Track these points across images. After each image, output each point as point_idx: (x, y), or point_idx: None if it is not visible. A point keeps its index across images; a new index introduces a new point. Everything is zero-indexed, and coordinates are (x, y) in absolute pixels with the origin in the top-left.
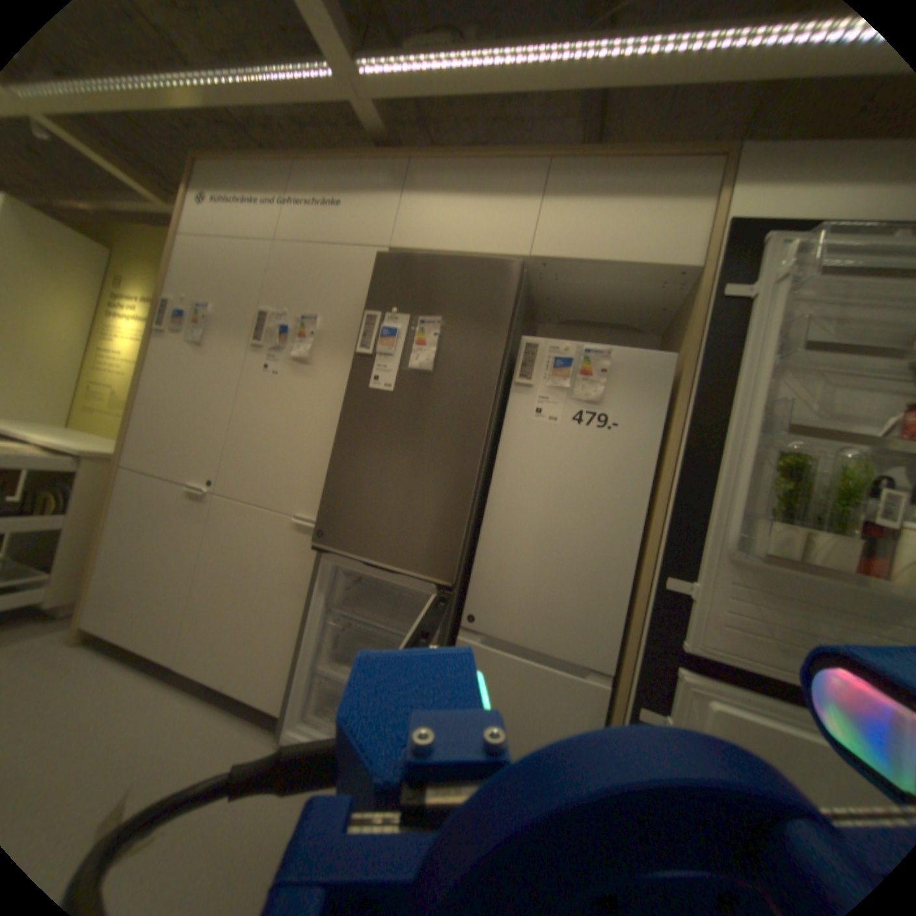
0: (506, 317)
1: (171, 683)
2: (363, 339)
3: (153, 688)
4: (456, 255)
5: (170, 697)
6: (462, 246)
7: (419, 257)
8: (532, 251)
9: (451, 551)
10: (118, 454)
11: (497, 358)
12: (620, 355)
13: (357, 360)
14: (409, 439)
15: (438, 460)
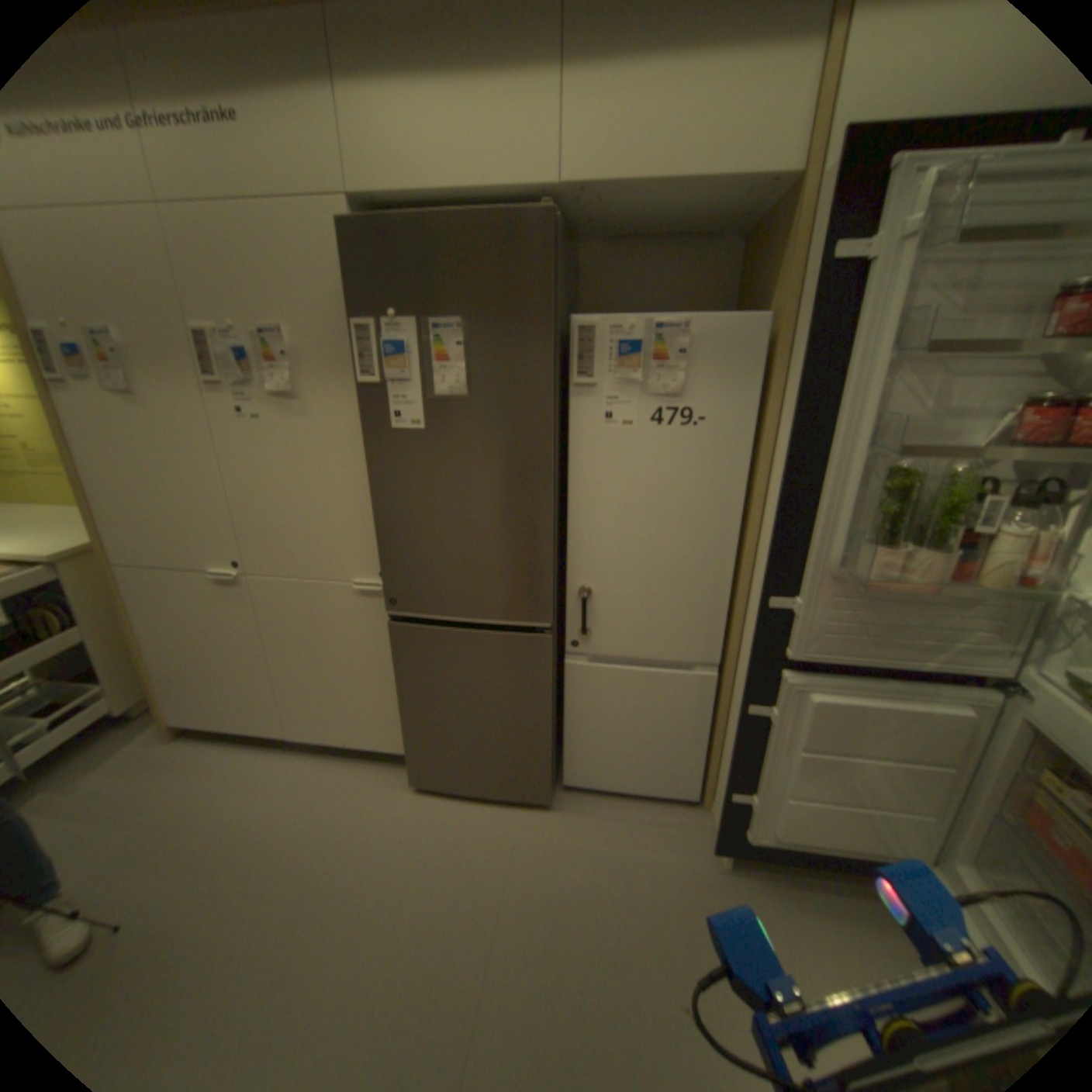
0: (547, 302)
1: (290, 747)
2: (363, 362)
3: (276, 758)
4: (456, 209)
5: (298, 761)
6: (456, 179)
7: (402, 220)
8: (563, 175)
9: (542, 594)
10: (103, 551)
11: (546, 363)
12: (701, 325)
13: (360, 382)
14: (463, 484)
15: (504, 504)
